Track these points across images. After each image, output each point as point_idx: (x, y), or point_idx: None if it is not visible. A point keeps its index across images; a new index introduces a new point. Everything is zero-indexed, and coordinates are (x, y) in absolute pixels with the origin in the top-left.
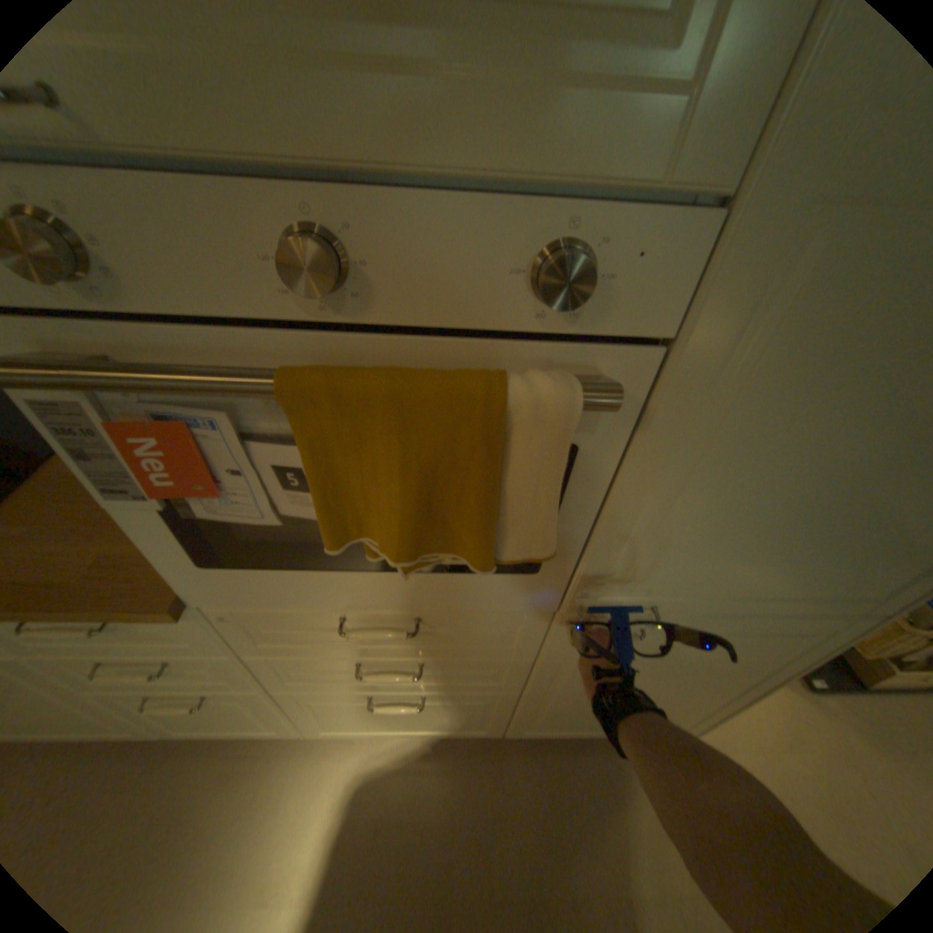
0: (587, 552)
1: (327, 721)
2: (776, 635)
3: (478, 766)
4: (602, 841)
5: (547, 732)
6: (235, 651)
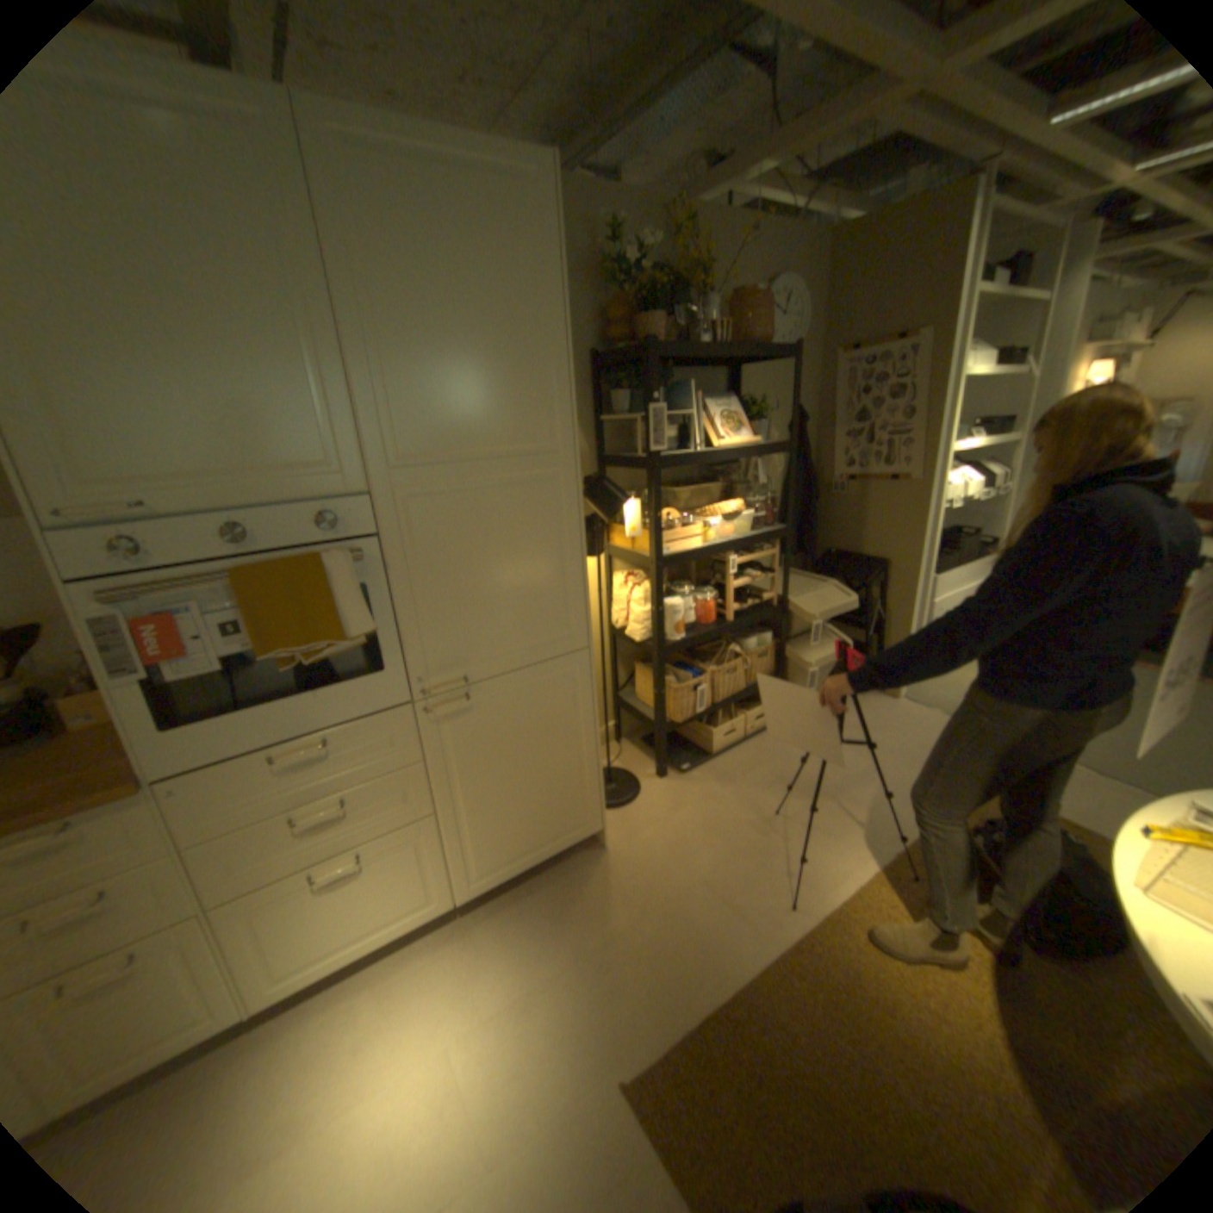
0: (402, 646)
1: (272, 954)
2: (547, 681)
3: (442, 954)
4: (560, 935)
5: (485, 874)
6: (176, 843)
